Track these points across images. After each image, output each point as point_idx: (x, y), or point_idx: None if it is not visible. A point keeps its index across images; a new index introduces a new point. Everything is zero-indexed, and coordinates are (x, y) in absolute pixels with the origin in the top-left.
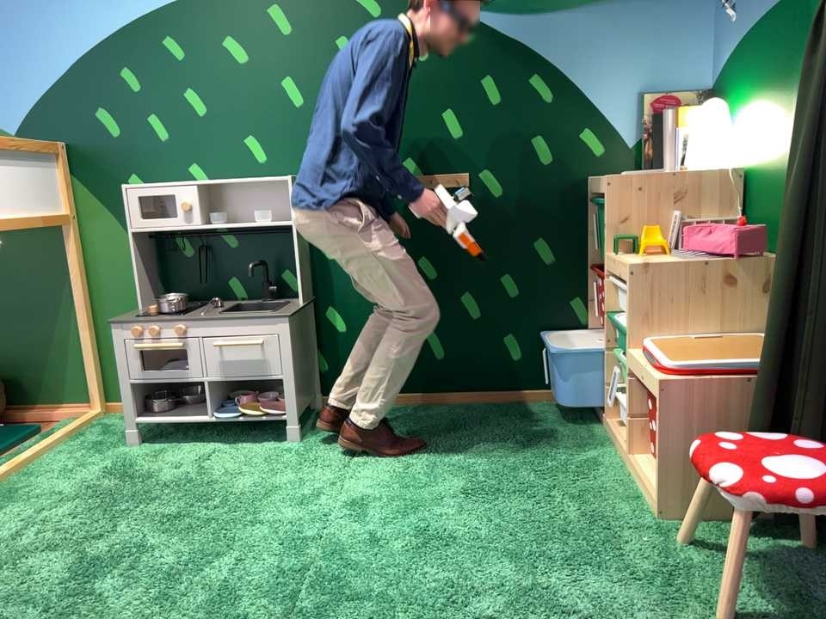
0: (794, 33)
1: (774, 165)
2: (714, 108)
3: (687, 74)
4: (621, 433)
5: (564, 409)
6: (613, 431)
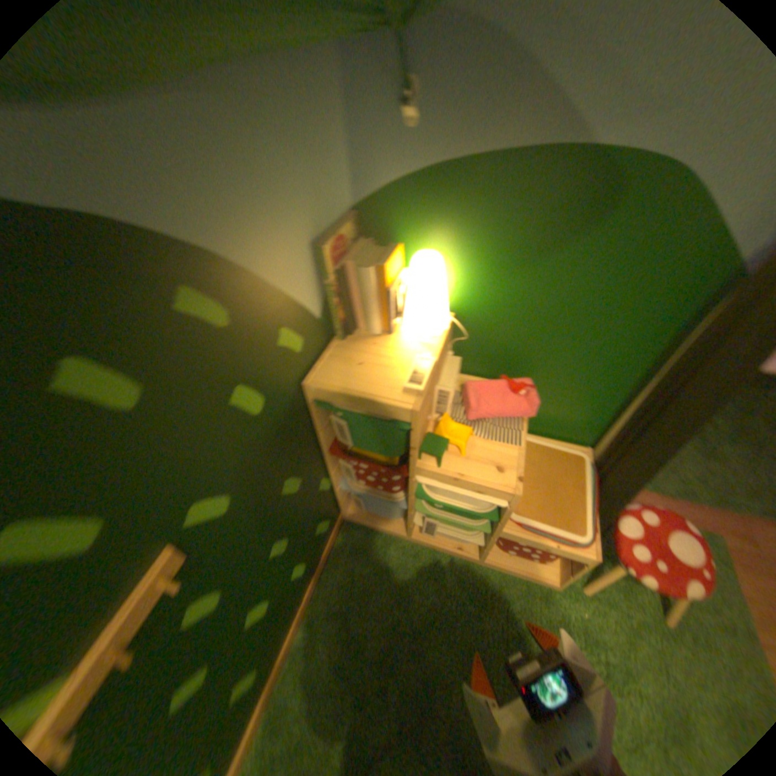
0: (577, 202)
1: (510, 320)
2: (440, 265)
3: (342, 194)
4: (441, 542)
5: (353, 548)
6: (432, 544)
